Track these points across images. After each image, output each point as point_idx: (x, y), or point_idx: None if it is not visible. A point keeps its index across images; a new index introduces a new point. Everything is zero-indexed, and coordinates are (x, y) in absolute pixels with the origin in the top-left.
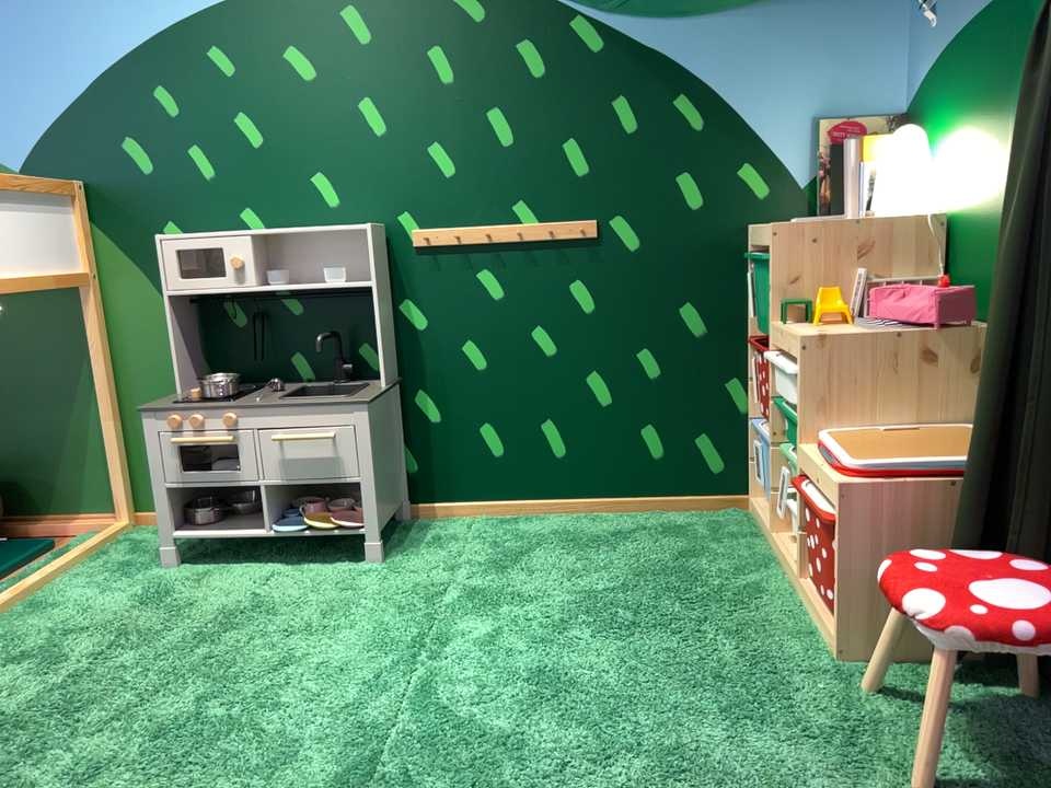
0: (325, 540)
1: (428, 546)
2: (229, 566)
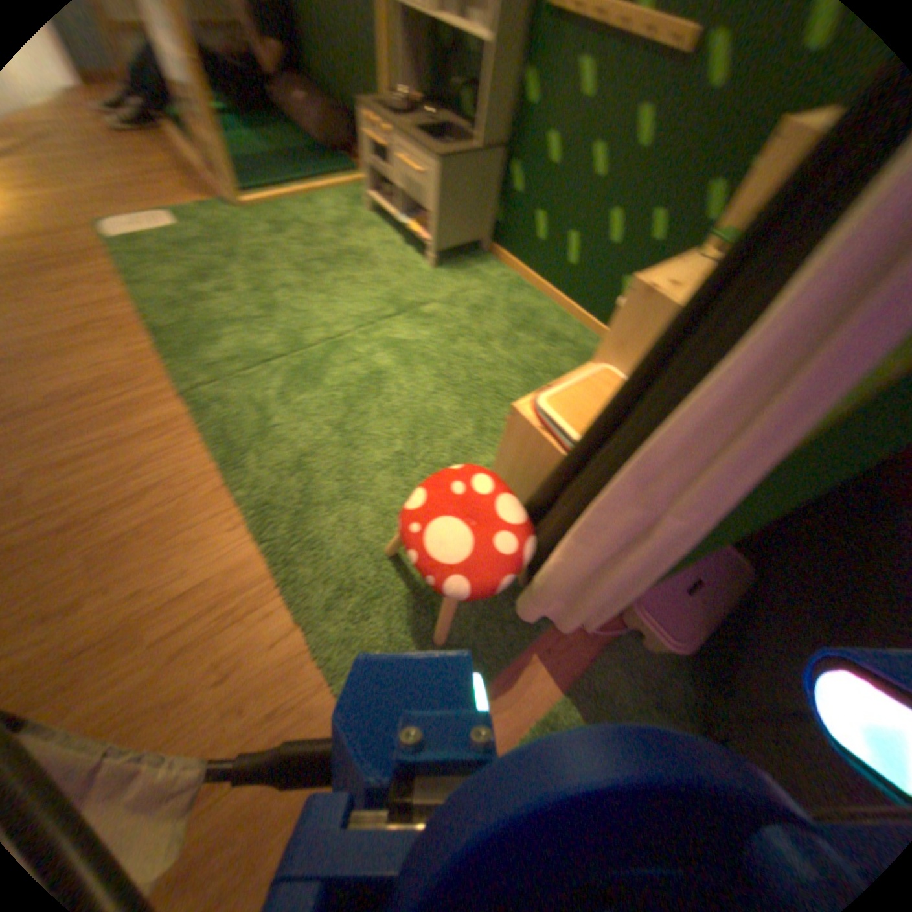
0: (415, 237)
1: (466, 272)
2: (384, 224)
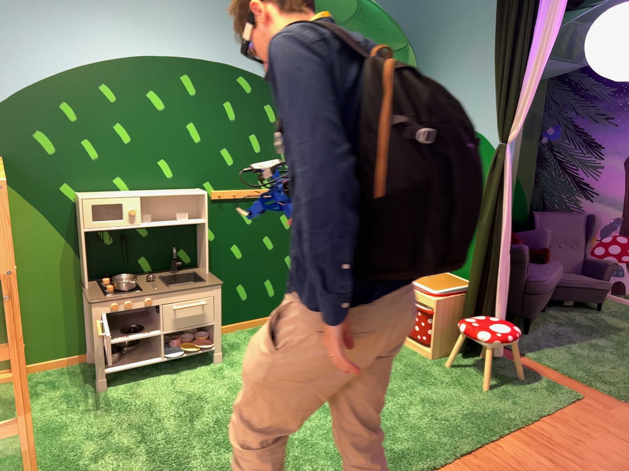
0: (194, 354)
1: (231, 347)
2: (141, 378)
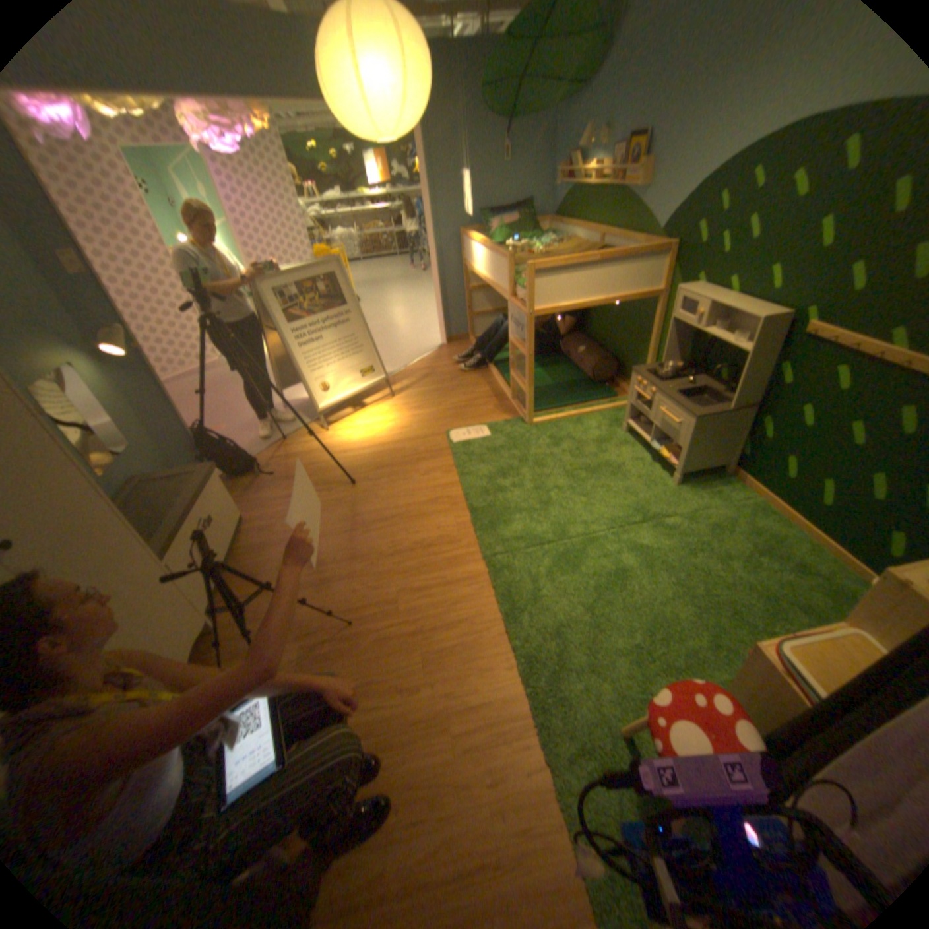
0: (664, 461)
1: (709, 494)
2: (637, 445)
